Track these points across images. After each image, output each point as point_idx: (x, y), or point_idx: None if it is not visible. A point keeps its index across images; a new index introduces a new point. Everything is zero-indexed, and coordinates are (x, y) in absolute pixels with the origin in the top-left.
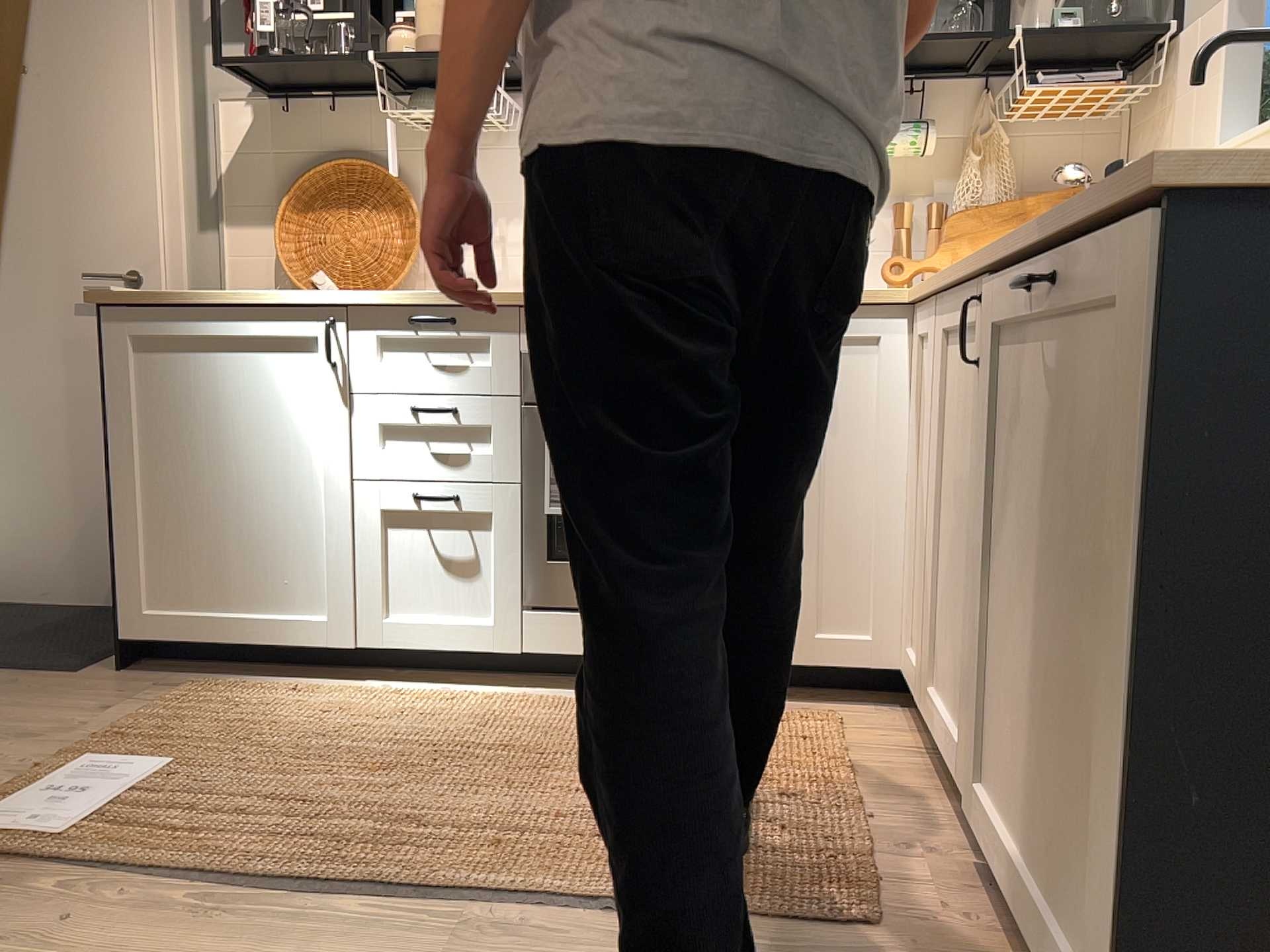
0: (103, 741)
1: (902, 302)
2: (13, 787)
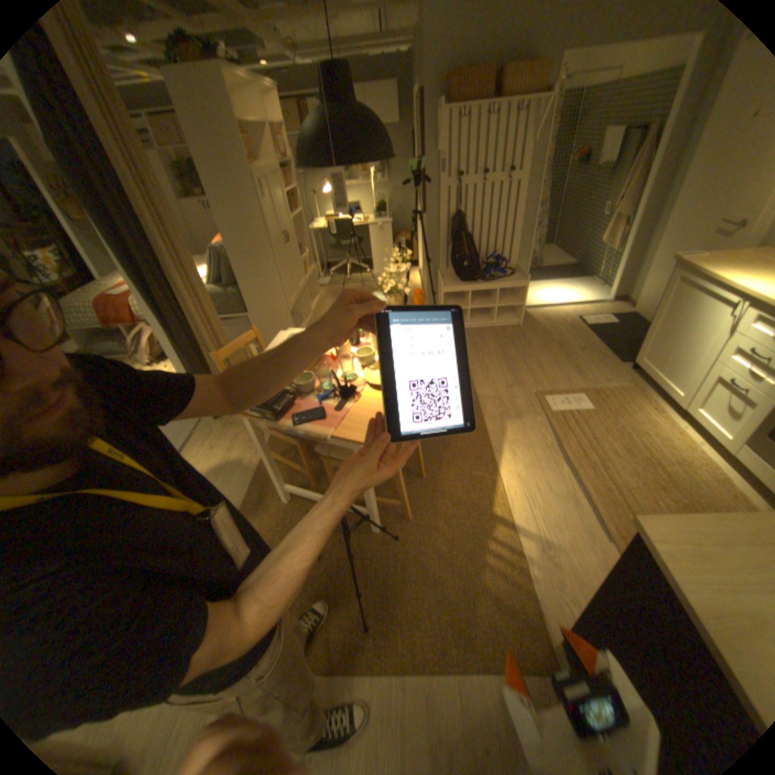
0: (592, 391)
1: None
2: (564, 391)
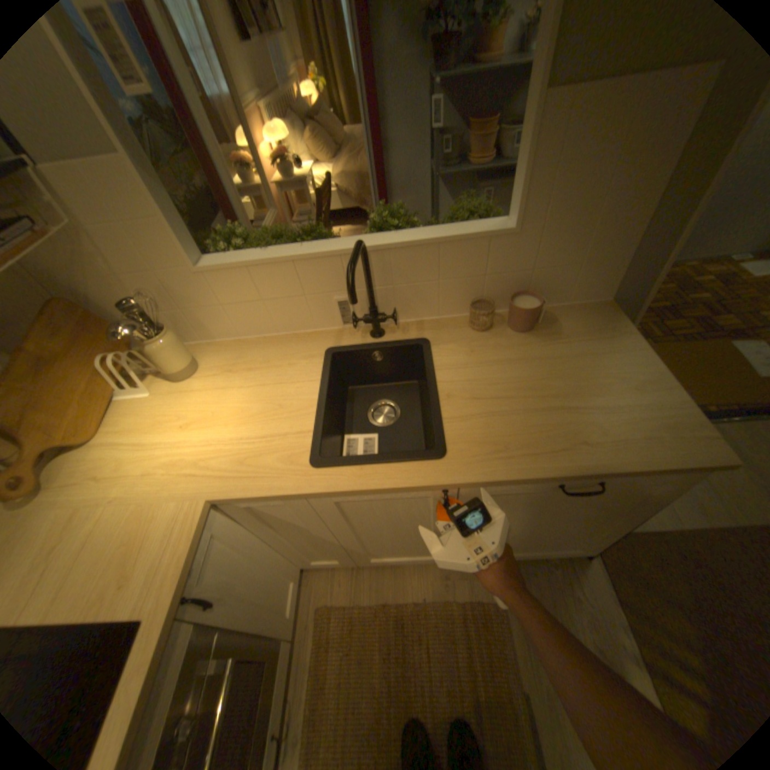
0: None
1: (205, 509)
2: None
